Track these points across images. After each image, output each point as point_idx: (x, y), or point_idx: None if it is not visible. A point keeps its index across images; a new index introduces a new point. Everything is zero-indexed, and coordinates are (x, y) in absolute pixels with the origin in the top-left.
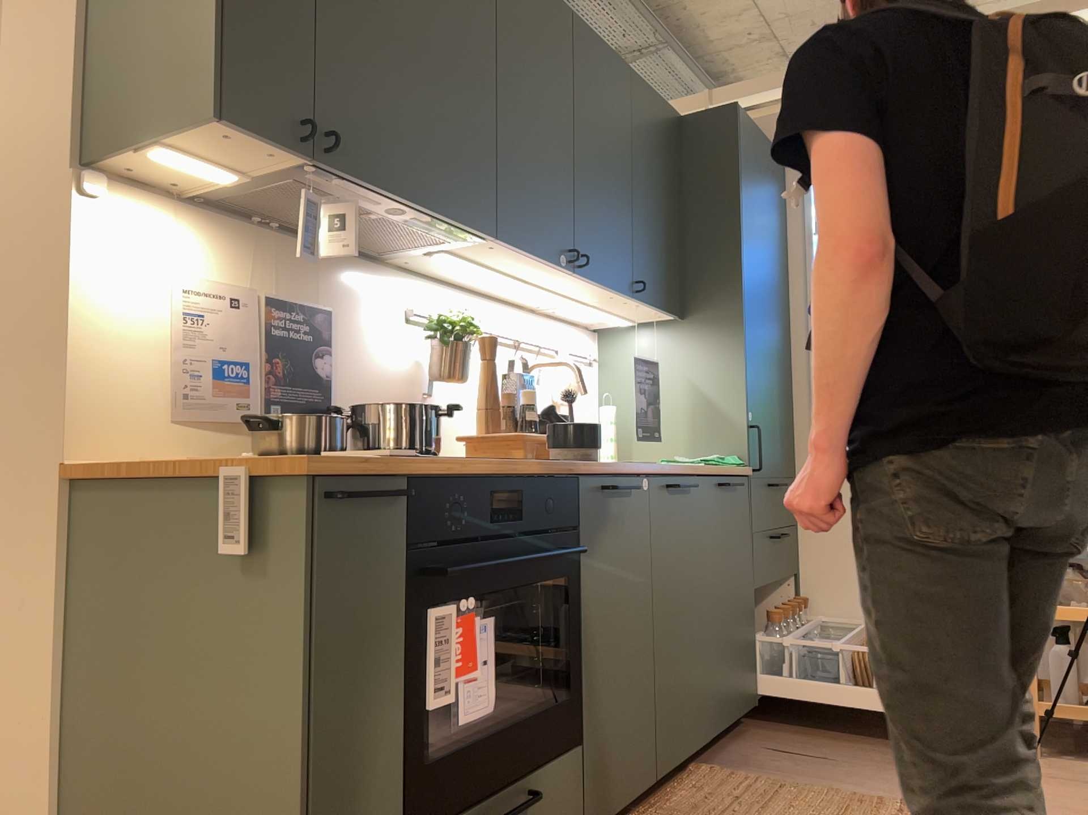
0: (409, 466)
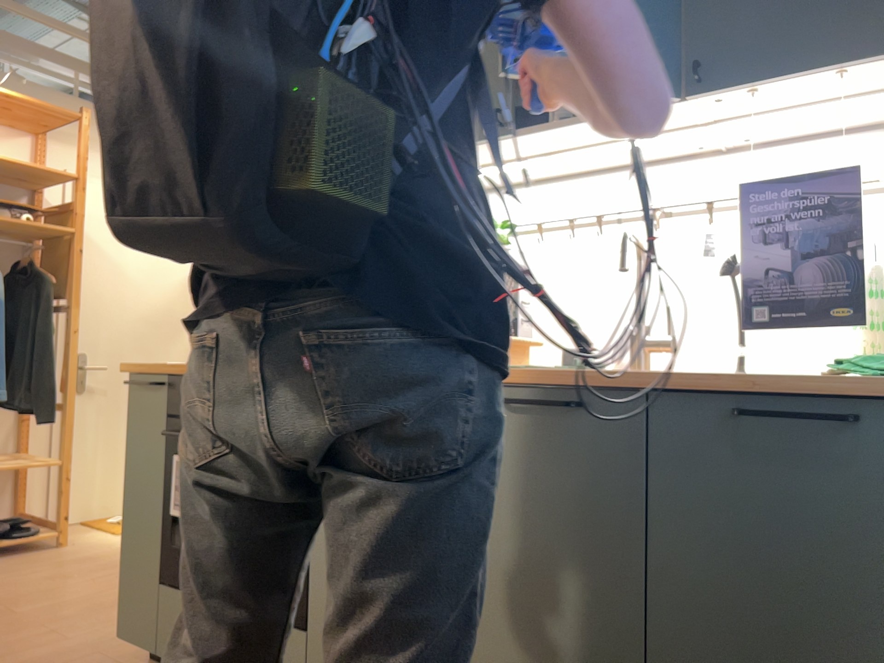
0: (162, 368)
